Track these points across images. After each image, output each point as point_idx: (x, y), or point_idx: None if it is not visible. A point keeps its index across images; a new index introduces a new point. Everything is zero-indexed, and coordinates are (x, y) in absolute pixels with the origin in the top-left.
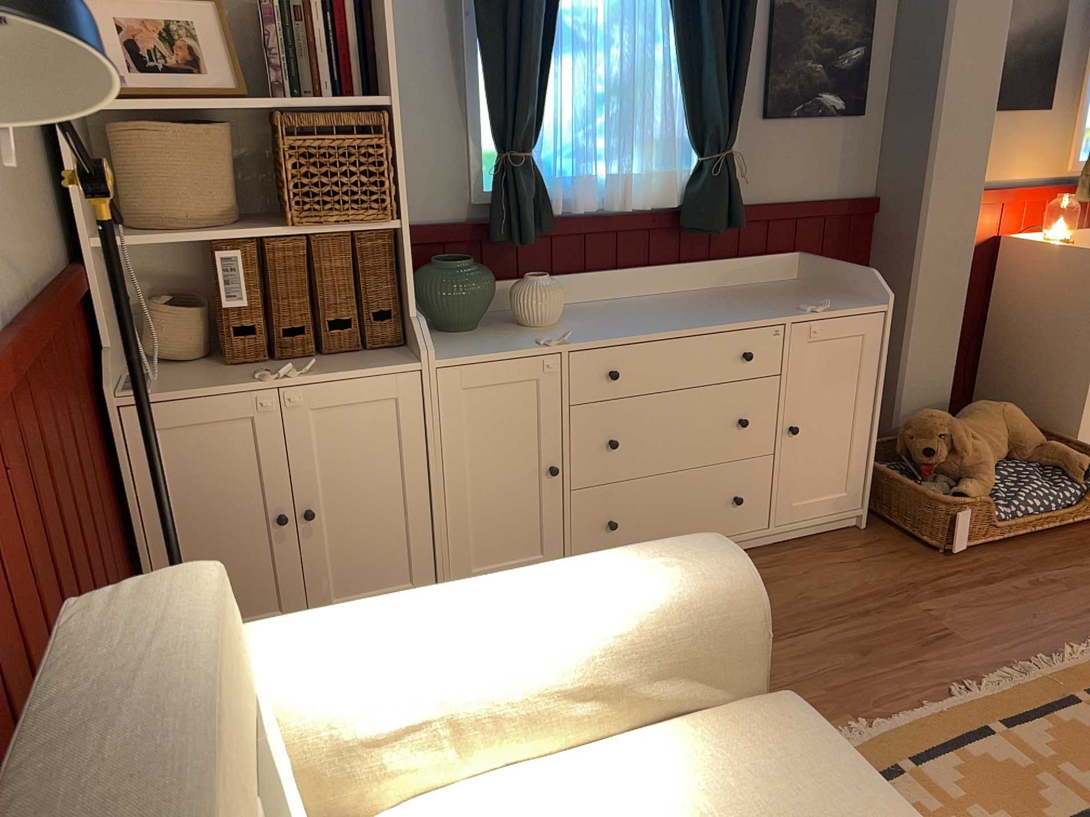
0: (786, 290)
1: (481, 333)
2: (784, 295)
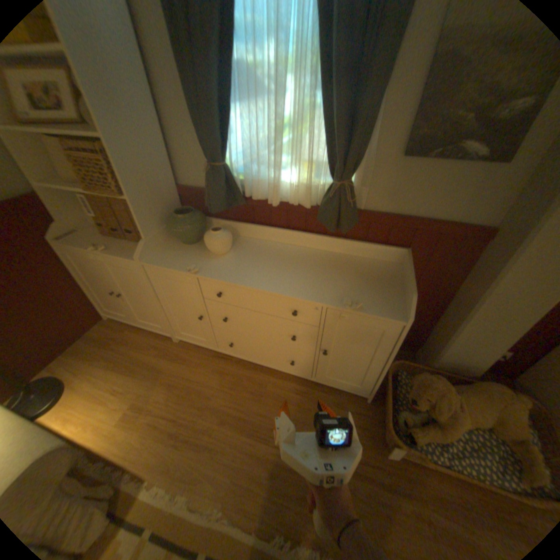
0: (374, 273)
1: (189, 248)
2: (364, 277)
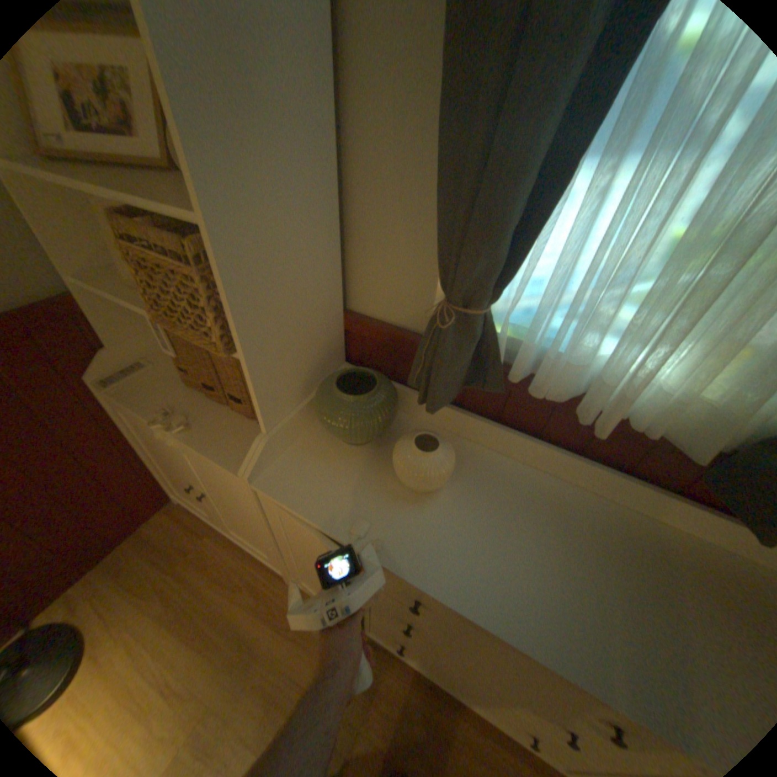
0: None
1: (355, 458)
2: None
